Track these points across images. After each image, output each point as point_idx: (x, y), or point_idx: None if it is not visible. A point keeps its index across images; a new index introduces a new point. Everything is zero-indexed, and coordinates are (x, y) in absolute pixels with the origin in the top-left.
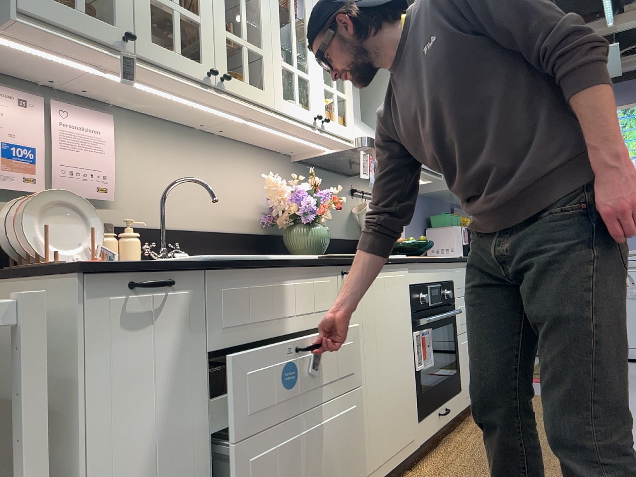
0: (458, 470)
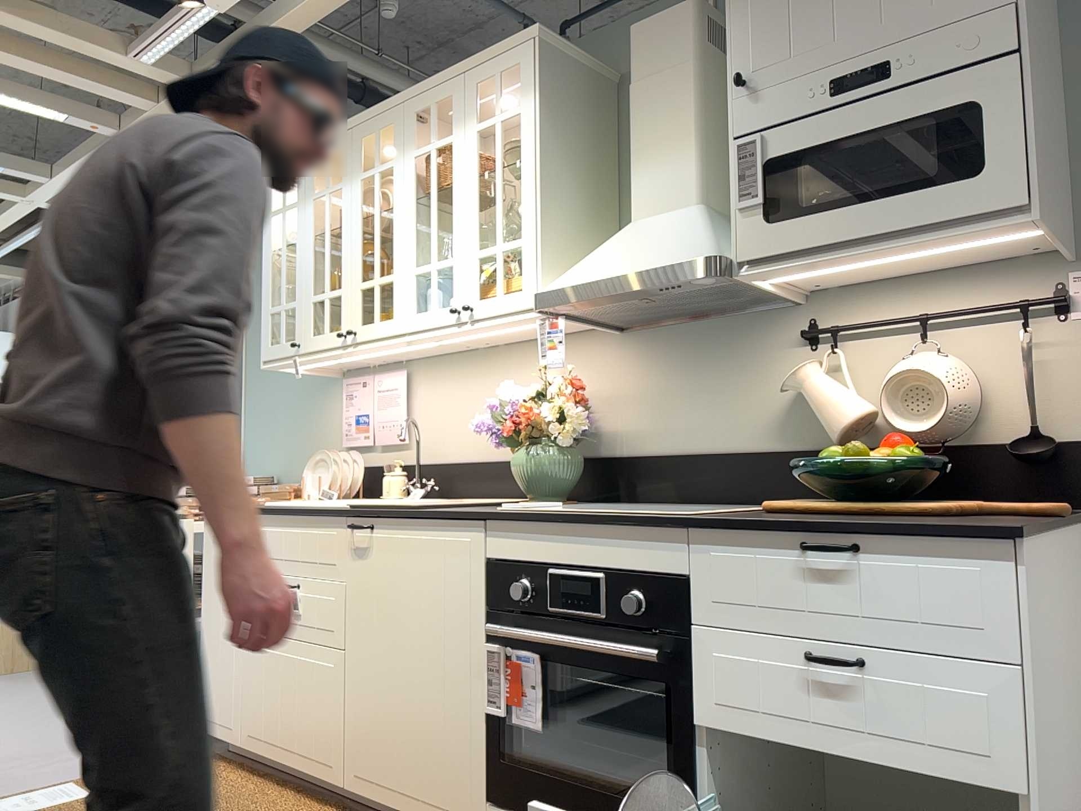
0: None
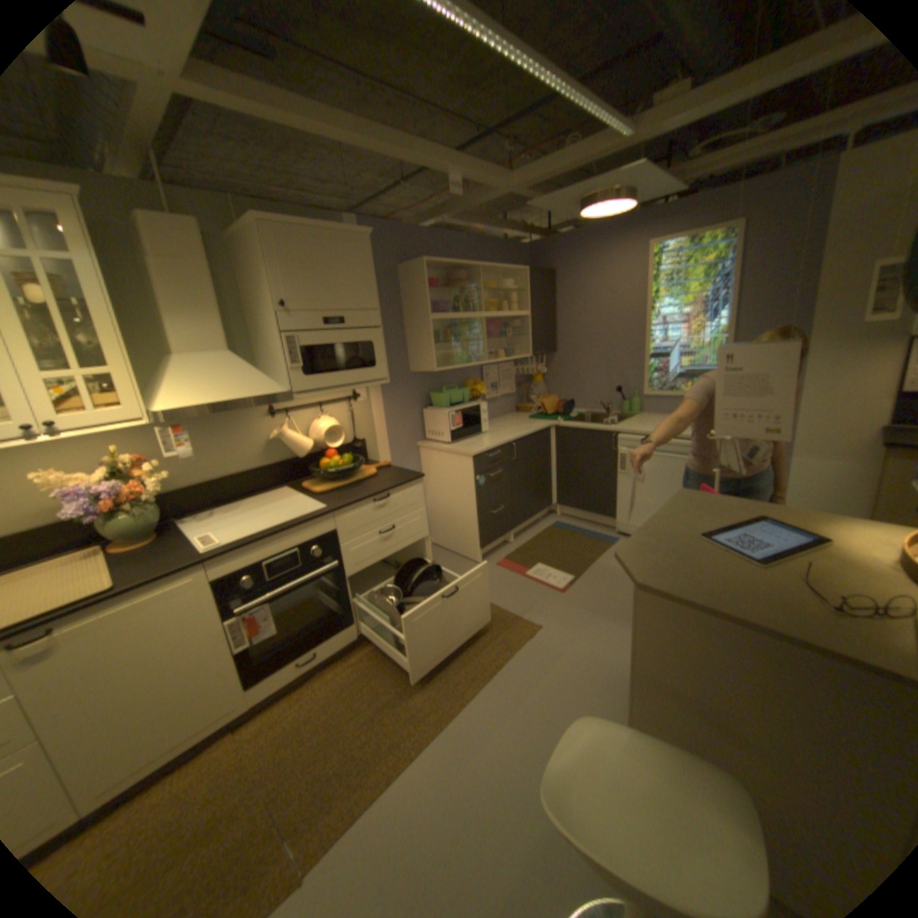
0: (272, 736)
